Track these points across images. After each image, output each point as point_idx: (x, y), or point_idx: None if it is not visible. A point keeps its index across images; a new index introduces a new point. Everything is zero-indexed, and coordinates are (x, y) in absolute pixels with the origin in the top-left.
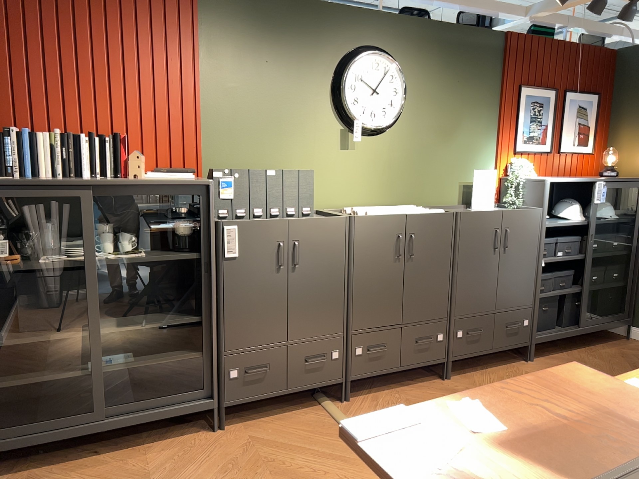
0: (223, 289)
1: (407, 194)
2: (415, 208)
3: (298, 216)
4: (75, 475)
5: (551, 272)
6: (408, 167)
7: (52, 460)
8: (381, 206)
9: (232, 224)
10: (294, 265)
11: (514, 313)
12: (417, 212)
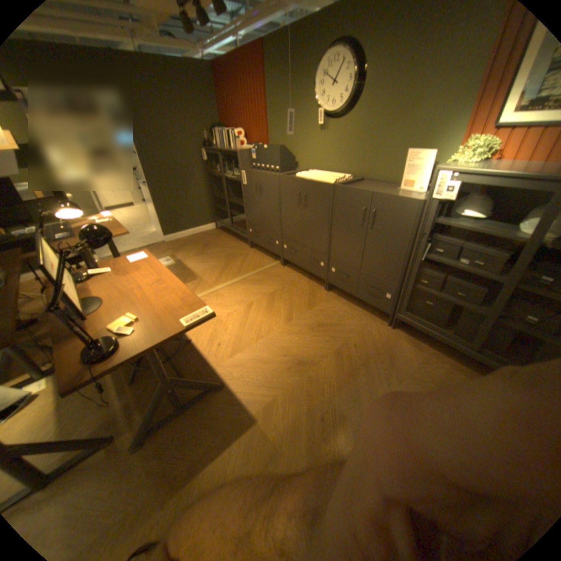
0: (247, 196)
1: (363, 165)
2: (336, 176)
3: (277, 170)
4: (226, 237)
5: (455, 275)
6: (366, 142)
7: (232, 233)
8: (343, 172)
9: (246, 169)
10: (263, 193)
11: (380, 281)
12: (320, 178)
